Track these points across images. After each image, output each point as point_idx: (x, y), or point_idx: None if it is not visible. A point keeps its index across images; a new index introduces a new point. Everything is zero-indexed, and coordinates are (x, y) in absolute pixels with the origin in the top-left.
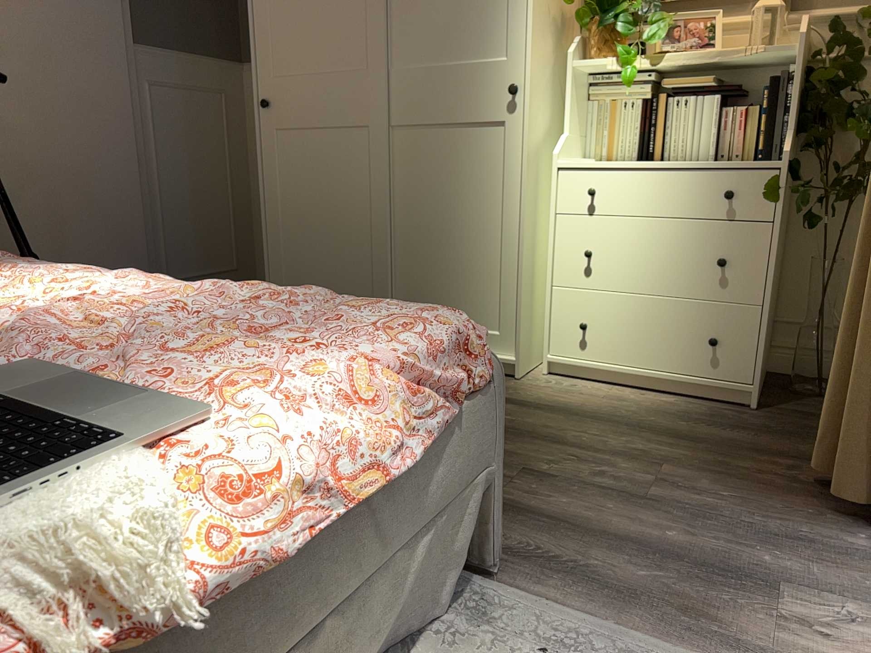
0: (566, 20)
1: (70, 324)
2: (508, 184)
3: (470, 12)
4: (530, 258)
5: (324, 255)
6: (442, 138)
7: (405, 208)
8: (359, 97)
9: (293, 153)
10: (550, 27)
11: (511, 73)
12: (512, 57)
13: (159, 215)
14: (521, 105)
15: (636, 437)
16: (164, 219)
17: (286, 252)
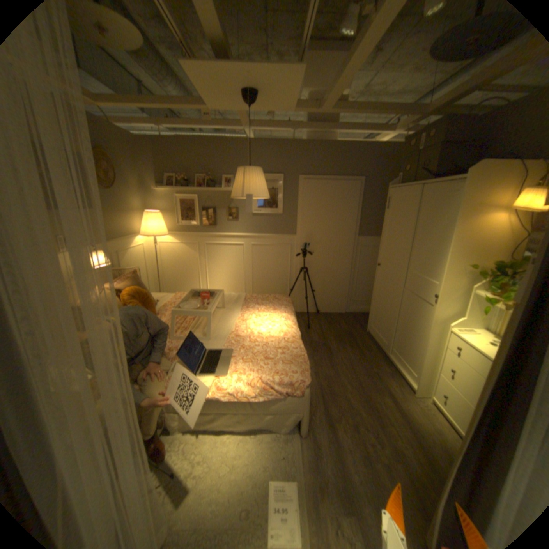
0: (488, 269)
1: (255, 338)
2: (430, 328)
3: (433, 261)
4: (433, 358)
5: (382, 317)
6: (416, 300)
7: (403, 316)
8: (398, 274)
9: (382, 282)
10: (467, 275)
11: (439, 290)
12: (440, 284)
13: (354, 282)
14: (439, 303)
15: (415, 449)
16: (355, 284)
17: (375, 309)
